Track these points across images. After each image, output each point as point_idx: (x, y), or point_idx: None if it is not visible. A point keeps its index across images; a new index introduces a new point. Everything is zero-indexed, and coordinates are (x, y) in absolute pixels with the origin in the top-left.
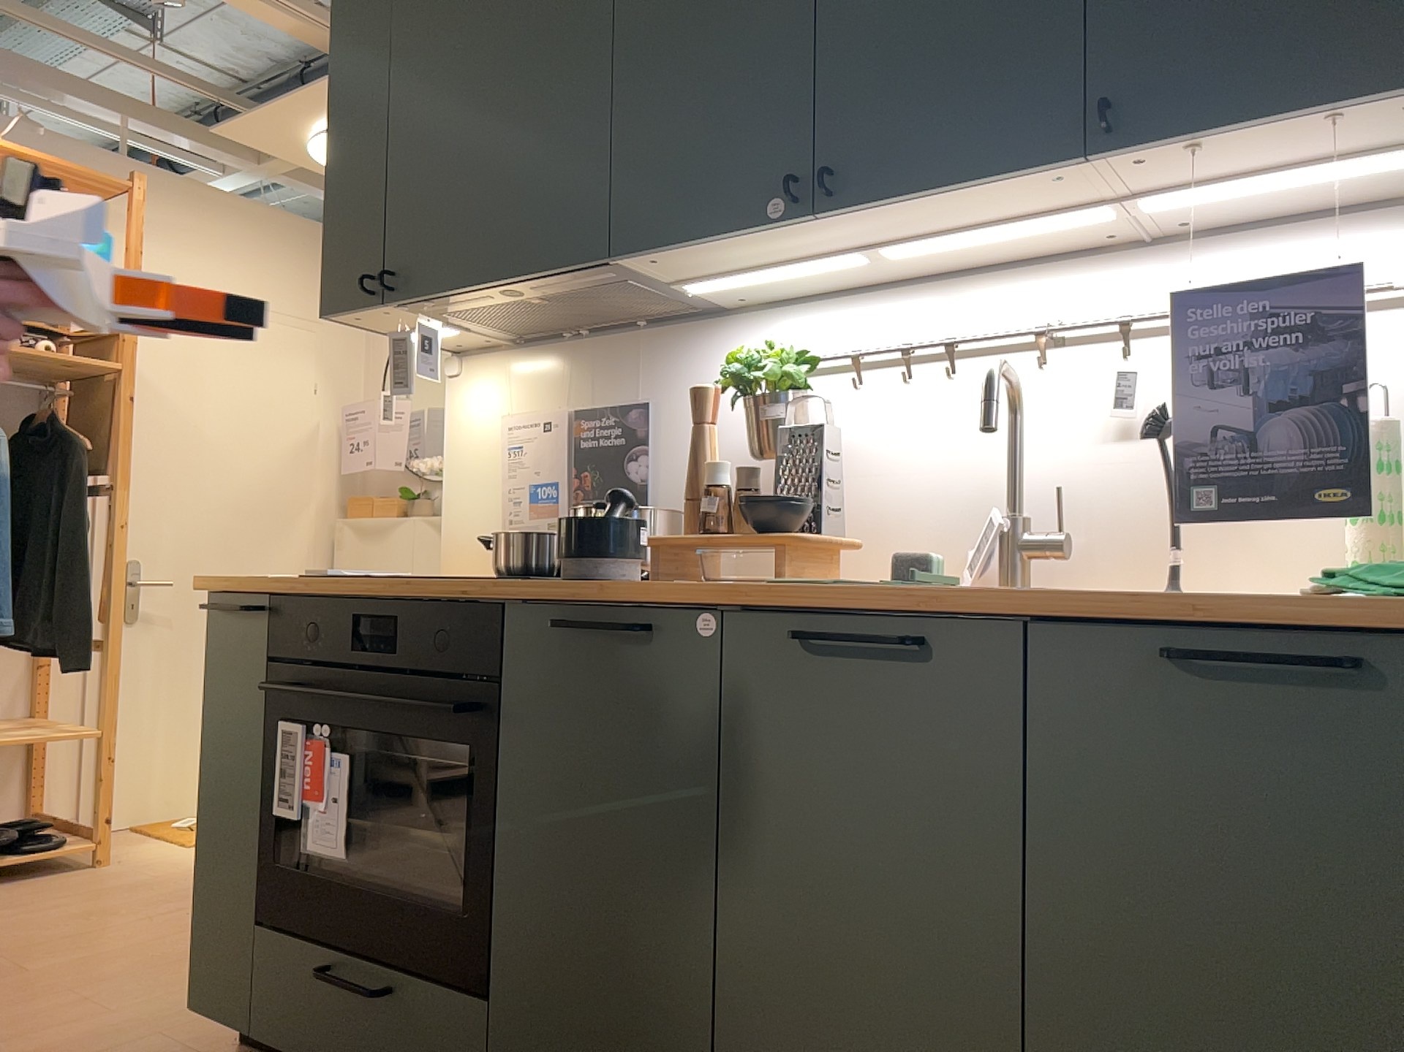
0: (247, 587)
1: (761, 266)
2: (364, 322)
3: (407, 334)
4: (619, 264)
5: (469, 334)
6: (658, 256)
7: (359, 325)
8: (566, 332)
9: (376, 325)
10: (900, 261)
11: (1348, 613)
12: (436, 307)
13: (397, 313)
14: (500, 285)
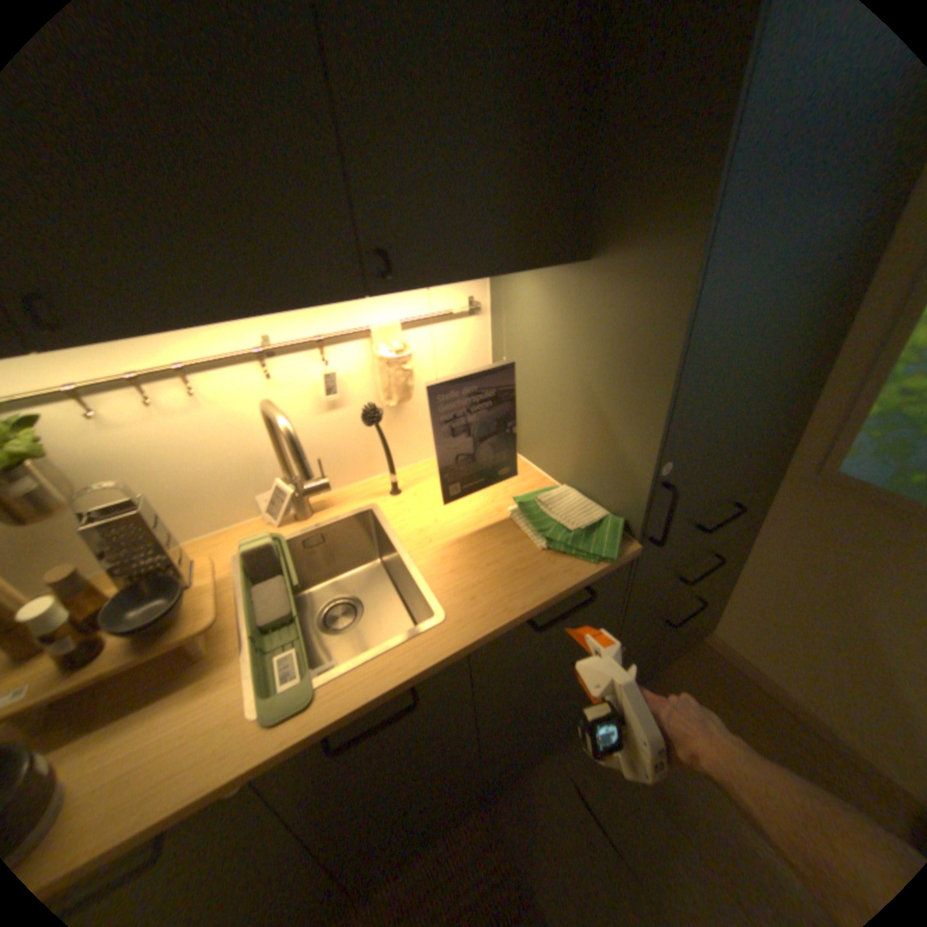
0: None
1: None
2: None
3: None
4: None
5: None
6: None
7: None
8: None
9: None
10: None
11: (582, 574)
12: None
13: None
14: None
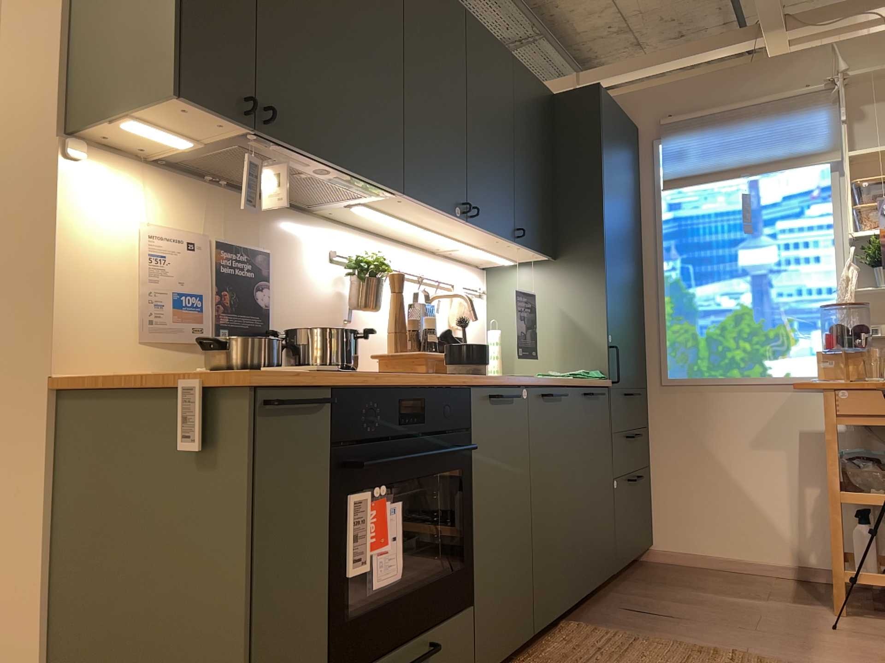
0: (314, 381)
1: (396, 216)
2: (177, 112)
3: (258, 161)
4: (385, 192)
5: (169, 147)
6: (404, 200)
7: (160, 109)
8: (212, 177)
9: (166, 115)
10: (407, 231)
11: (595, 383)
12: (268, 148)
13: (224, 129)
14: (337, 168)
